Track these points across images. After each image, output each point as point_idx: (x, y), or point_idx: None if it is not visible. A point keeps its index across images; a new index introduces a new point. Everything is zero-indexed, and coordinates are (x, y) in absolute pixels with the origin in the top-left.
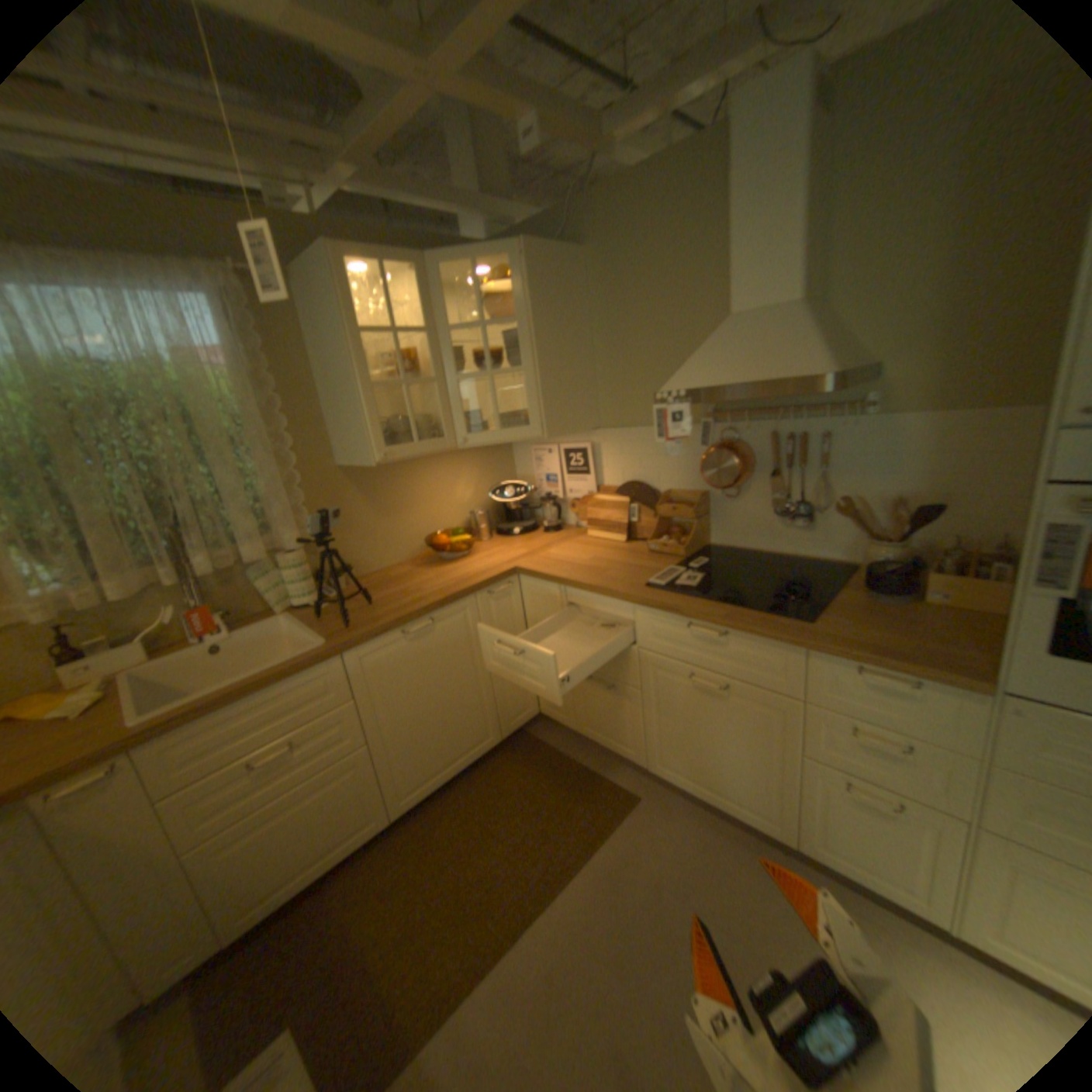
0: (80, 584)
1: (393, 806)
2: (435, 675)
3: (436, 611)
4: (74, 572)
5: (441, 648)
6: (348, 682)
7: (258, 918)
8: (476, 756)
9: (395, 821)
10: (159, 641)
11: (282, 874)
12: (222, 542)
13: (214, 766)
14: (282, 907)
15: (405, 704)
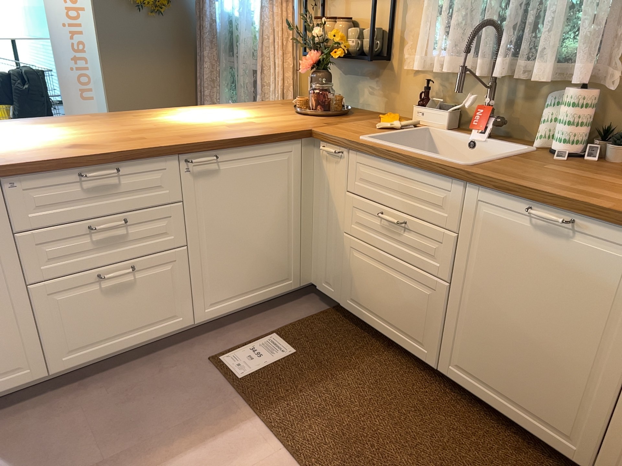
0: (446, 52)
1: (445, 358)
2: (545, 292)
3: (586, 216)
4: (444, 41)
5: (570, 270)
6: (463, 214)
7: (355, 310)
8: (544, 435)
9: (442, 372)
10: (470, 121)
11: (372, 302)
12: (541, 54)
13: (372, 194)
14: (365, 321)
15: (498, 285)
